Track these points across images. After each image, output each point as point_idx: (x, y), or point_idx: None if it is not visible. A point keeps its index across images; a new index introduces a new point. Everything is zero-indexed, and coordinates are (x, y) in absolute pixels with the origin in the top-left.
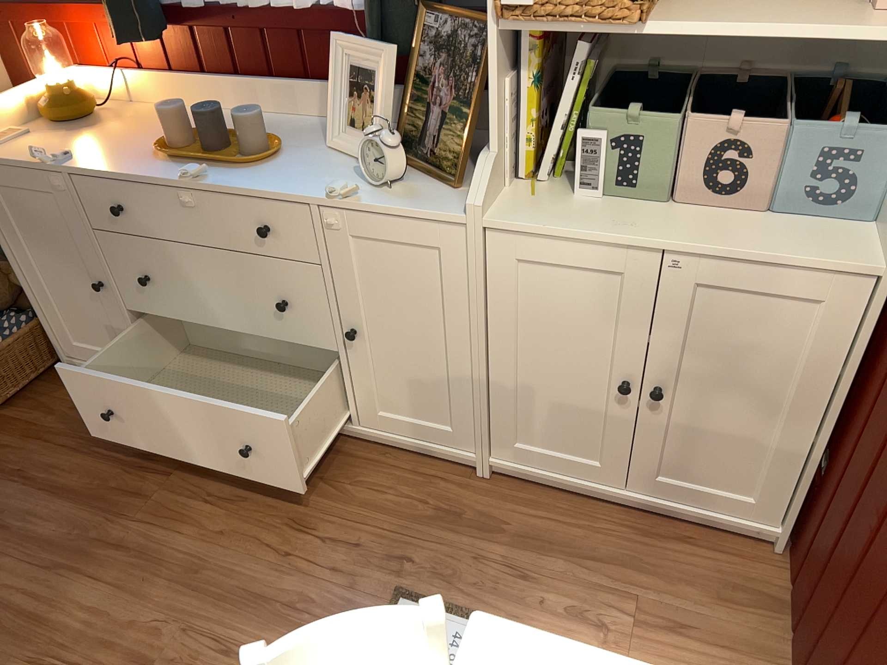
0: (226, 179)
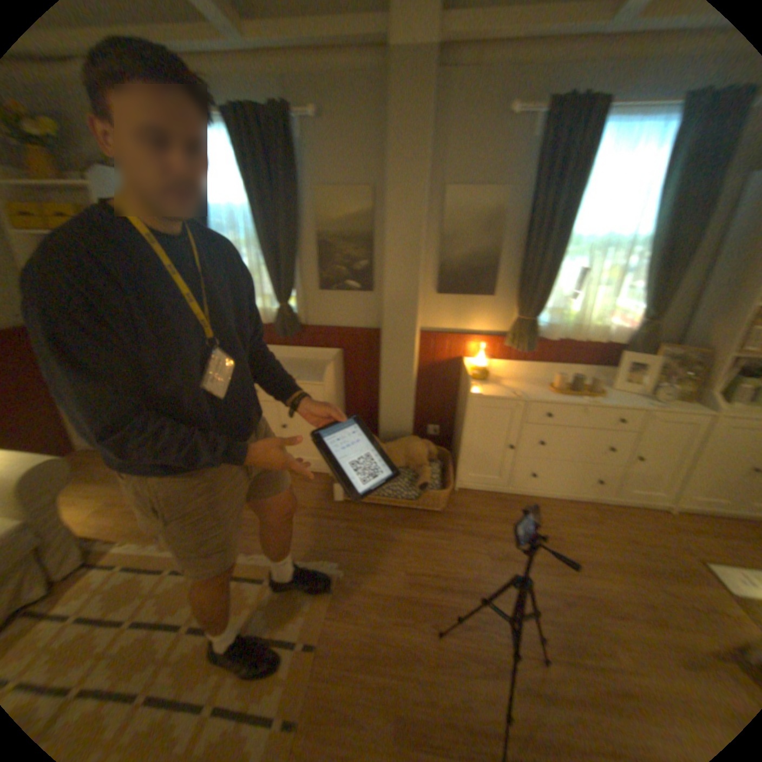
0: (606, 403)
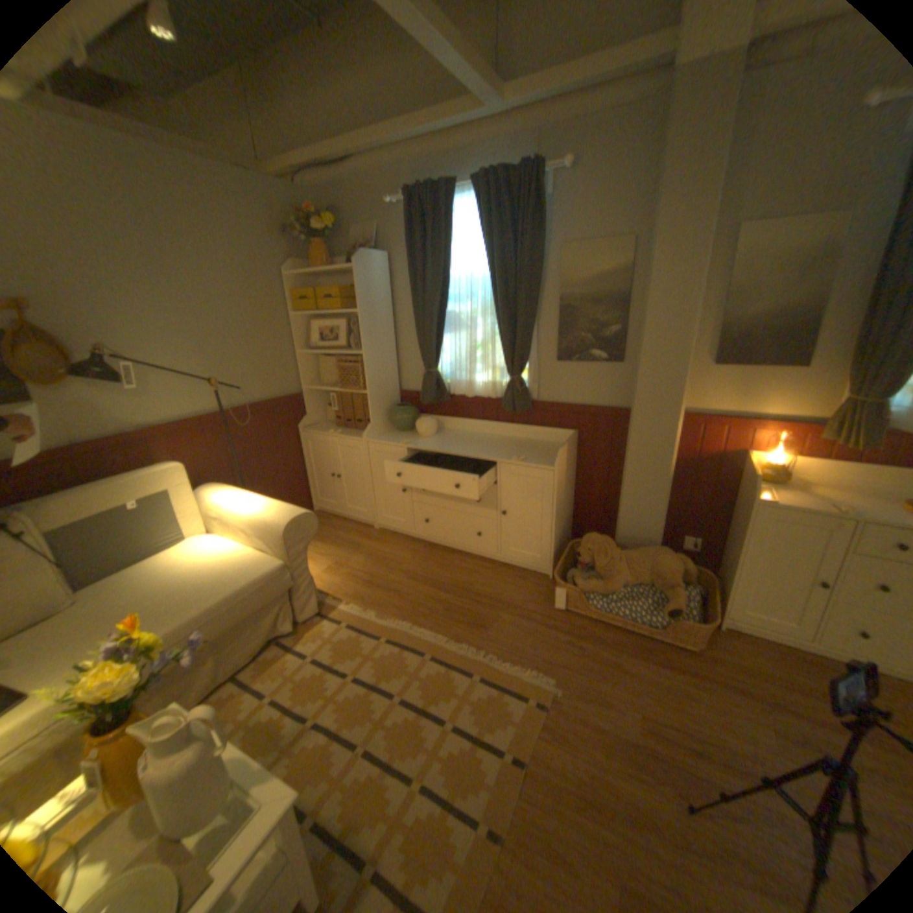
0: None
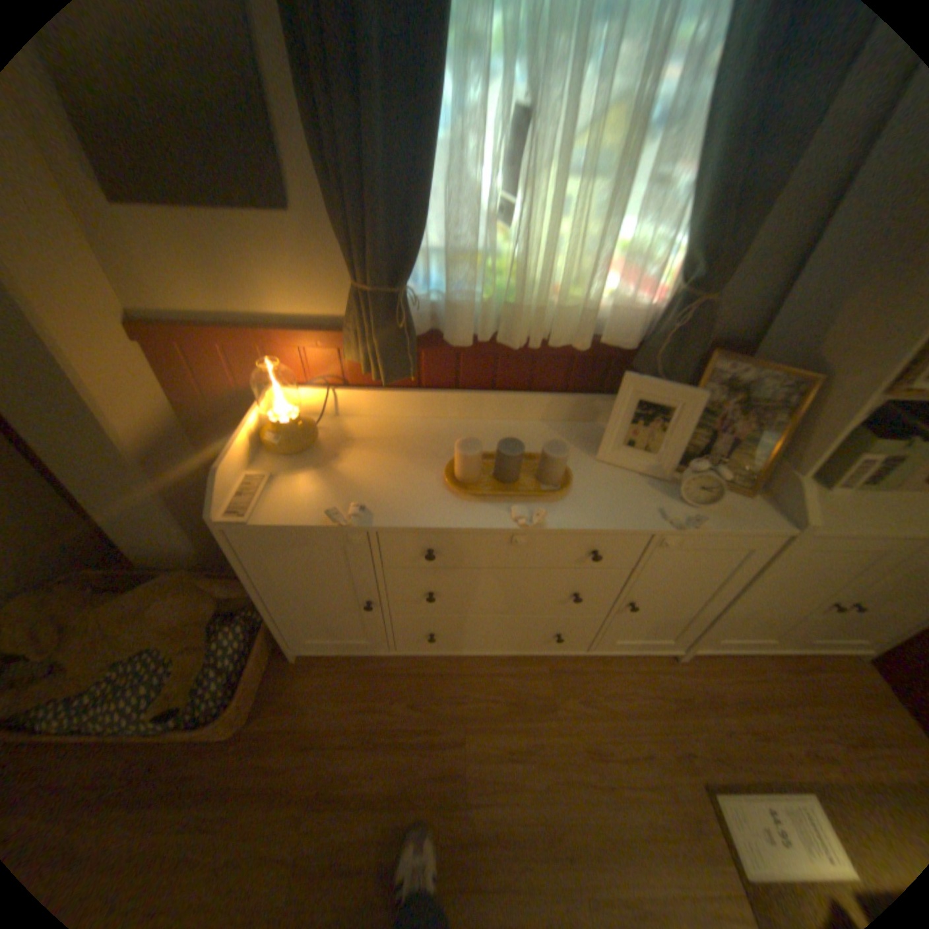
0: (561, 519)
